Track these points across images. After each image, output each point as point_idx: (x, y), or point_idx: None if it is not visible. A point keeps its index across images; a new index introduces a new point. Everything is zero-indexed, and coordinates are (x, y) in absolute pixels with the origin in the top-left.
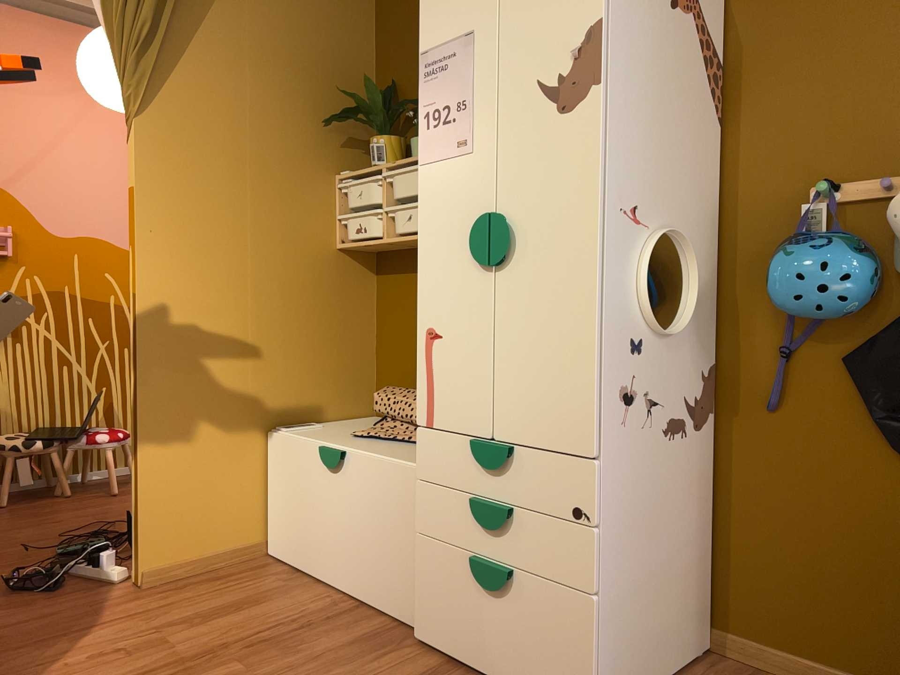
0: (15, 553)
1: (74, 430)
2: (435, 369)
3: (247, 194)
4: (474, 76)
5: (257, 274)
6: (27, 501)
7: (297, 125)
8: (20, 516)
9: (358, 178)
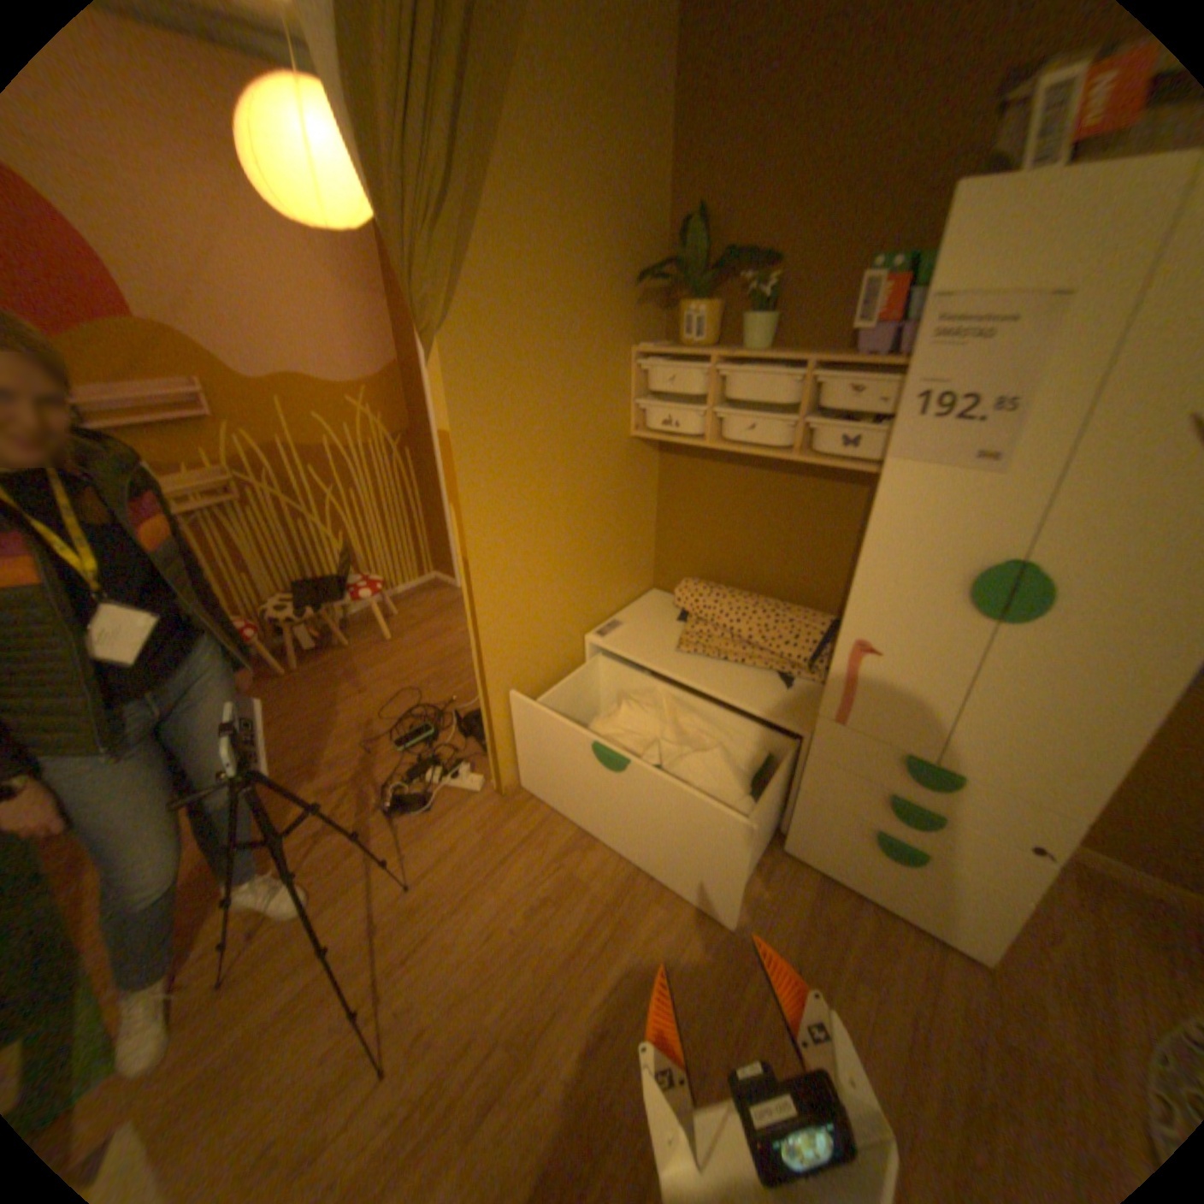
0: (355, 753)
1: (330, 586)
2: (862, 680)
3: (555, 402)
4: (1050, 368)
5: (567, 494)
6: (312, 661)
7: (597, 288)
8: (321, 688)
9: (670, 361)
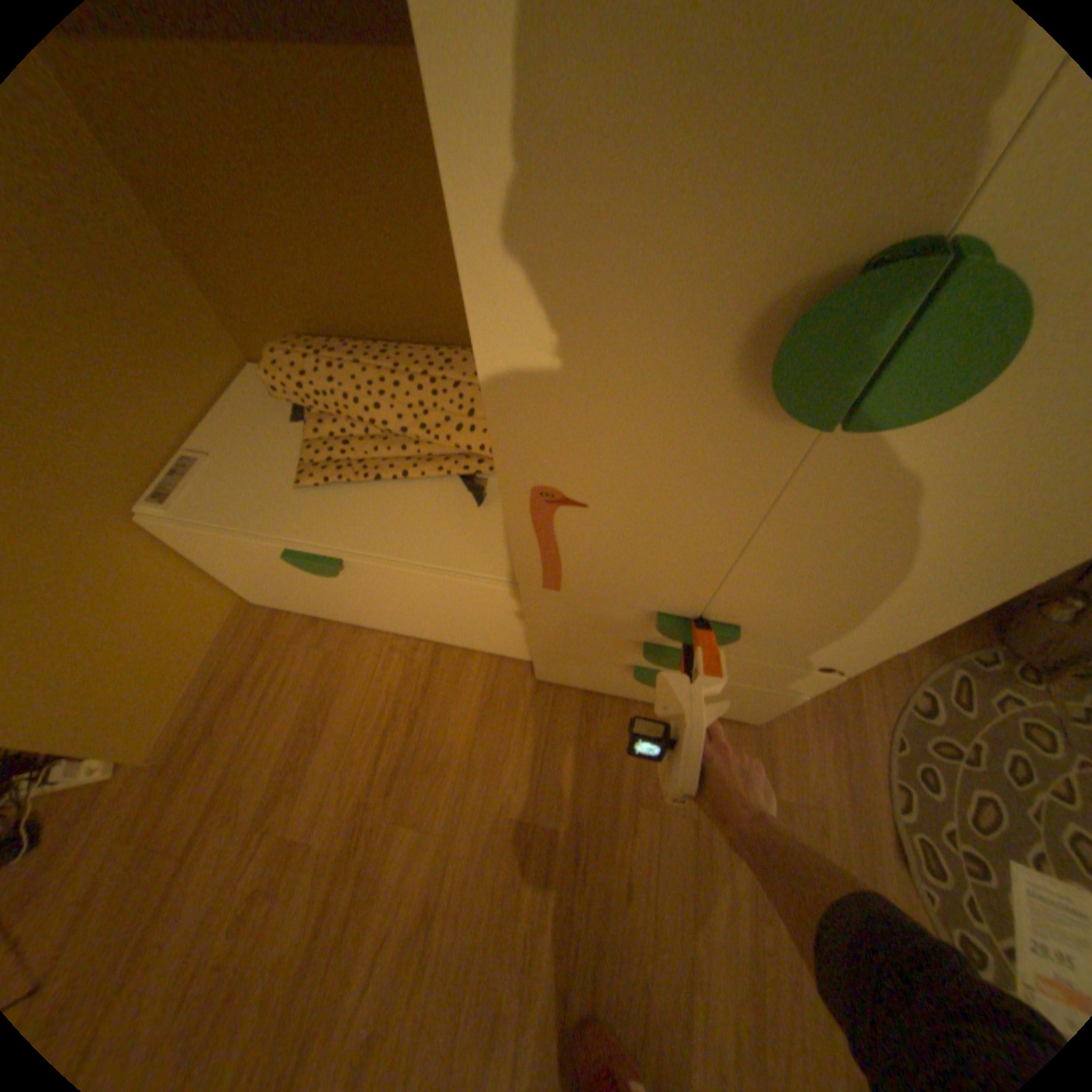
0: None
1: None
2: (566, 541)
3: None
4: None
5: None
6: None
7: None
8: None
9: None
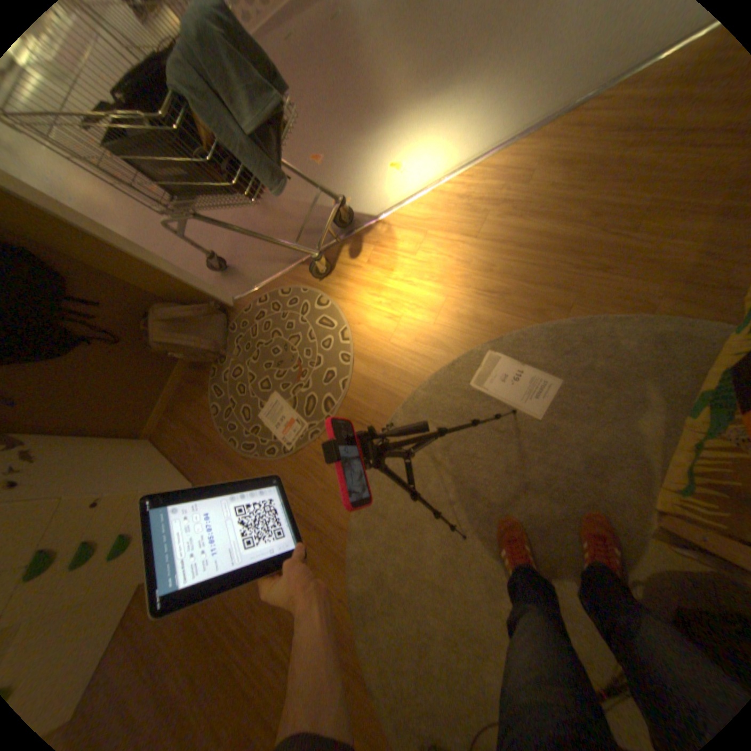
0: None
1: None
2: None
3: None
4: None
5: None
6: None
7: None
8: None
9: None
